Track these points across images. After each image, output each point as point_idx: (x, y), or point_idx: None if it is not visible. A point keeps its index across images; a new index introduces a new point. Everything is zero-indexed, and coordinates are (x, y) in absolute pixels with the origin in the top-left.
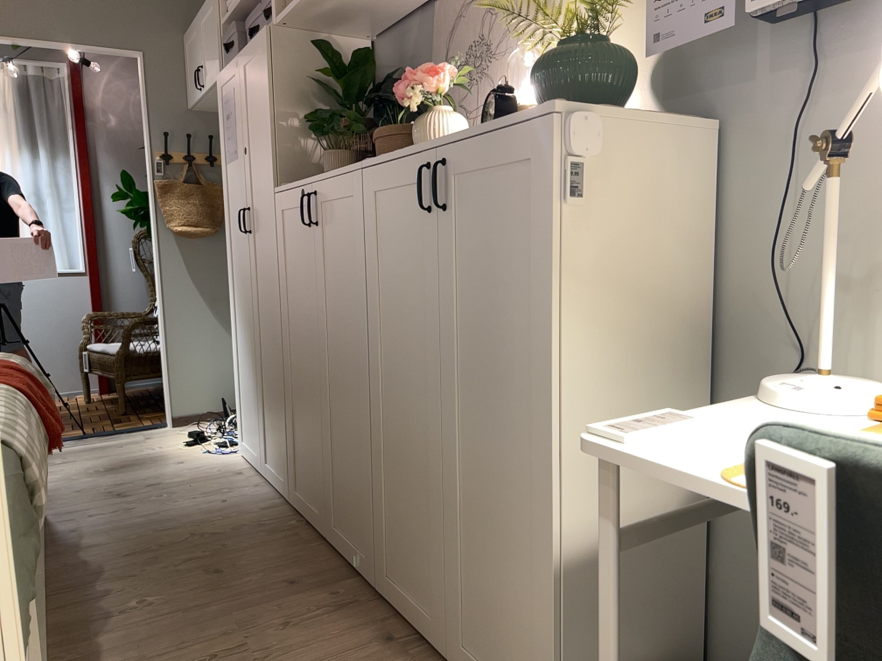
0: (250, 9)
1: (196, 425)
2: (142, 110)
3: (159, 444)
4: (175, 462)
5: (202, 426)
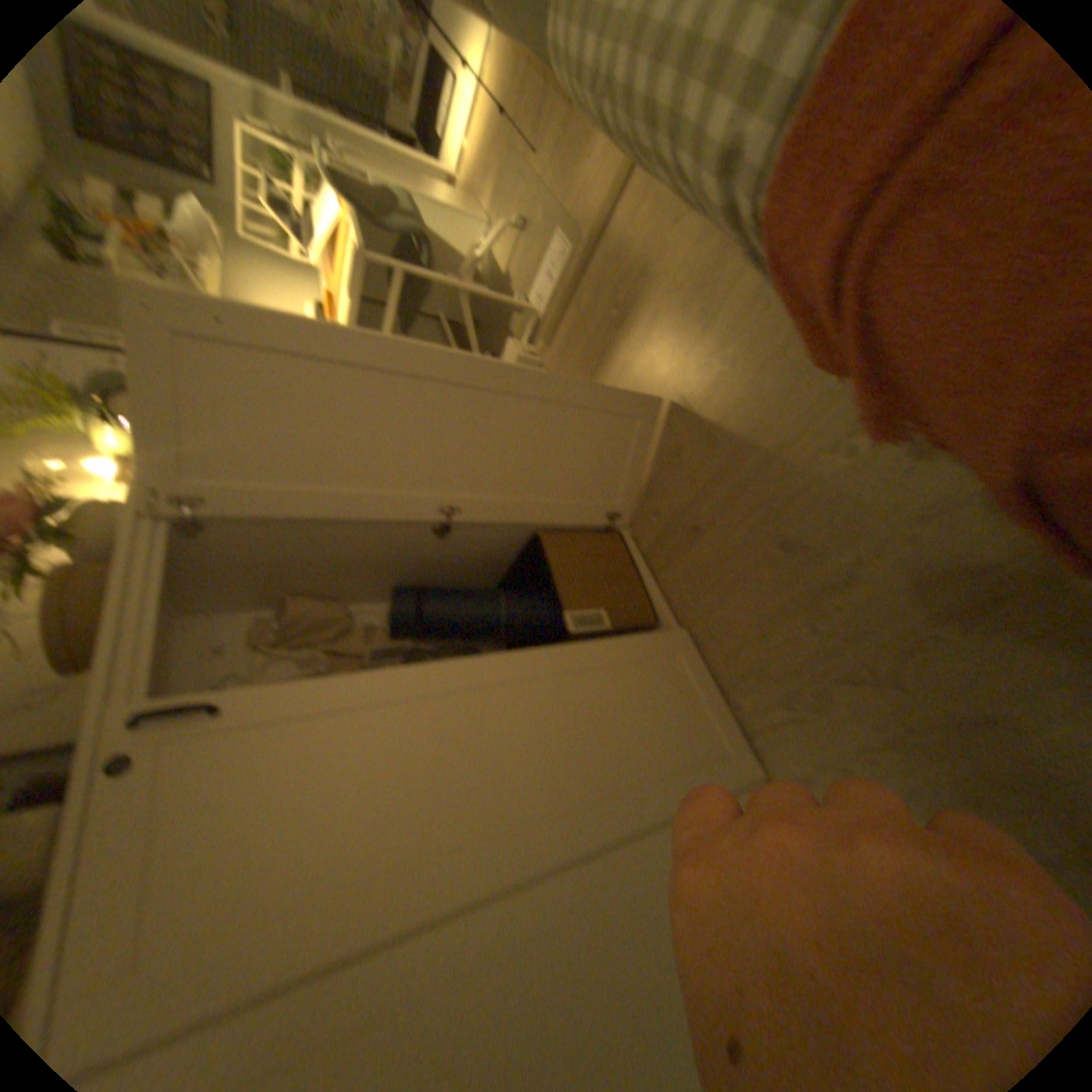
0: None
1: None
2: None
3: None
4: None
5: None
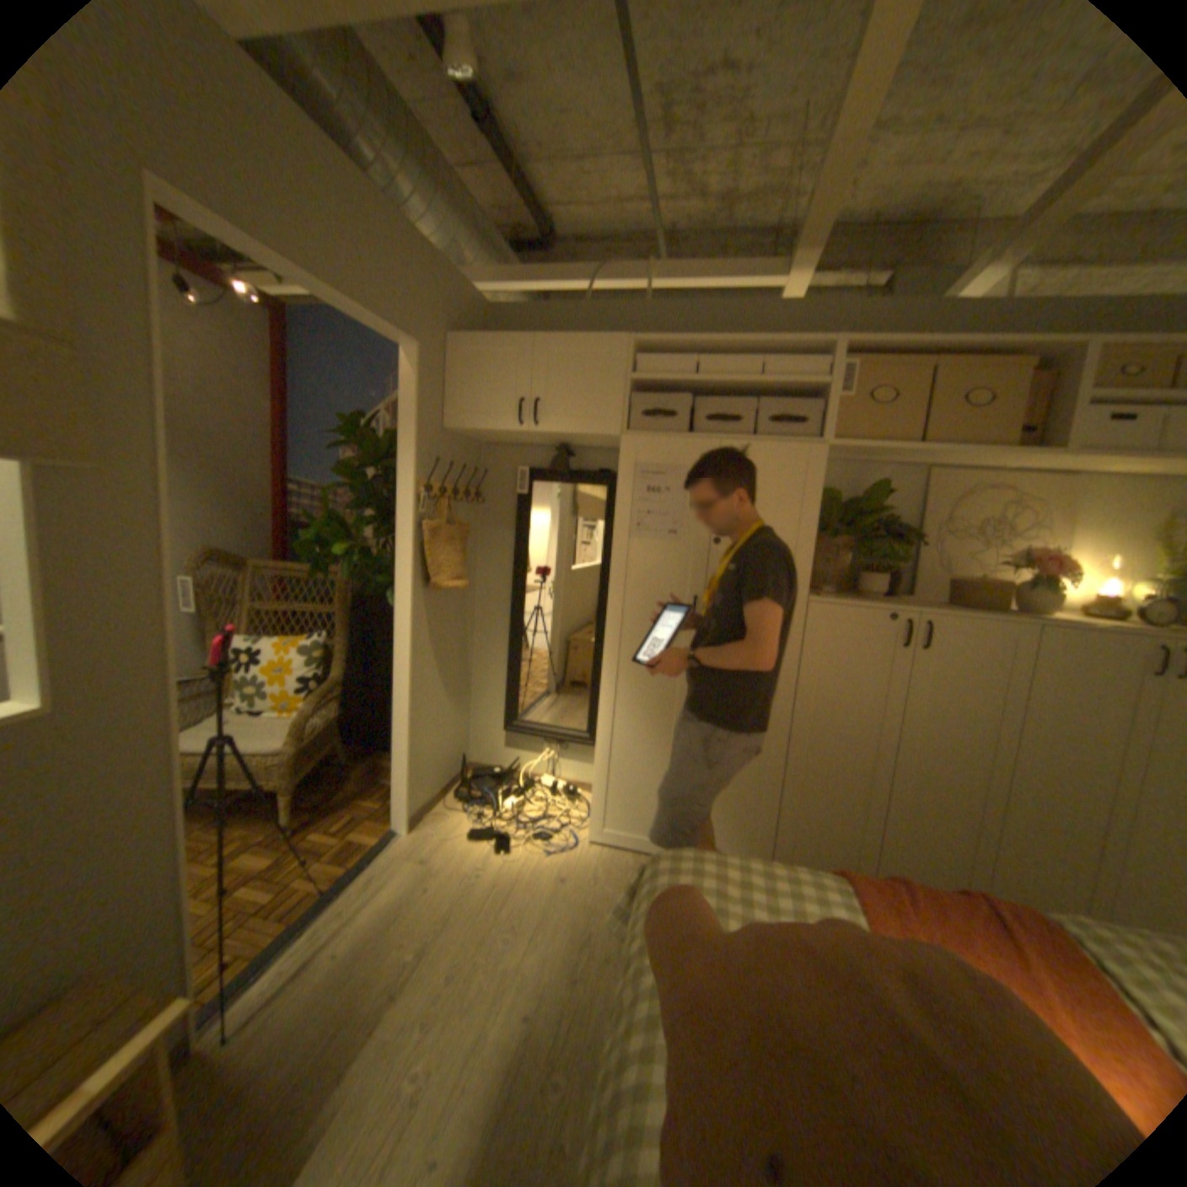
0: (693, 383)
1: (431, 819)
2: (400, 418)
3: (460, 864)
4: (553, 881)
5: (442, 818)
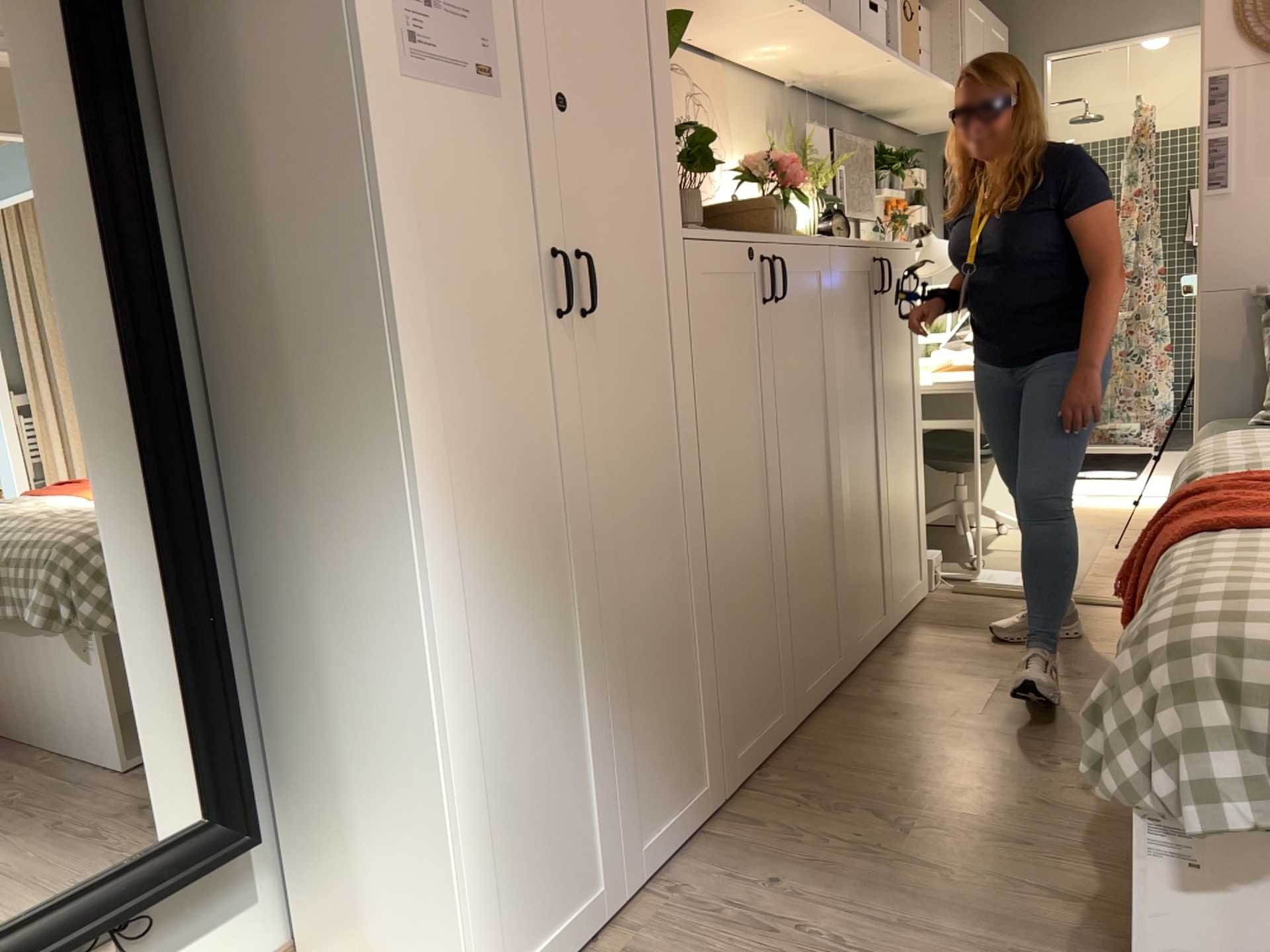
0: None
1: None
2: None
3: None
4: None
5: None
